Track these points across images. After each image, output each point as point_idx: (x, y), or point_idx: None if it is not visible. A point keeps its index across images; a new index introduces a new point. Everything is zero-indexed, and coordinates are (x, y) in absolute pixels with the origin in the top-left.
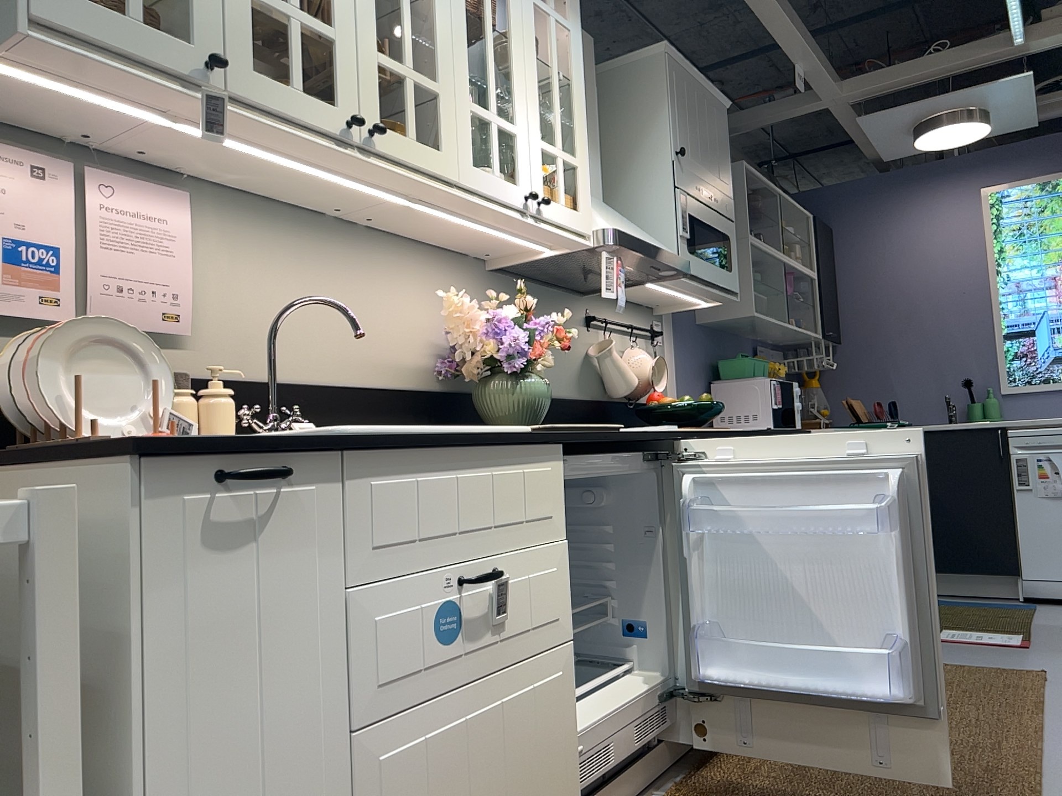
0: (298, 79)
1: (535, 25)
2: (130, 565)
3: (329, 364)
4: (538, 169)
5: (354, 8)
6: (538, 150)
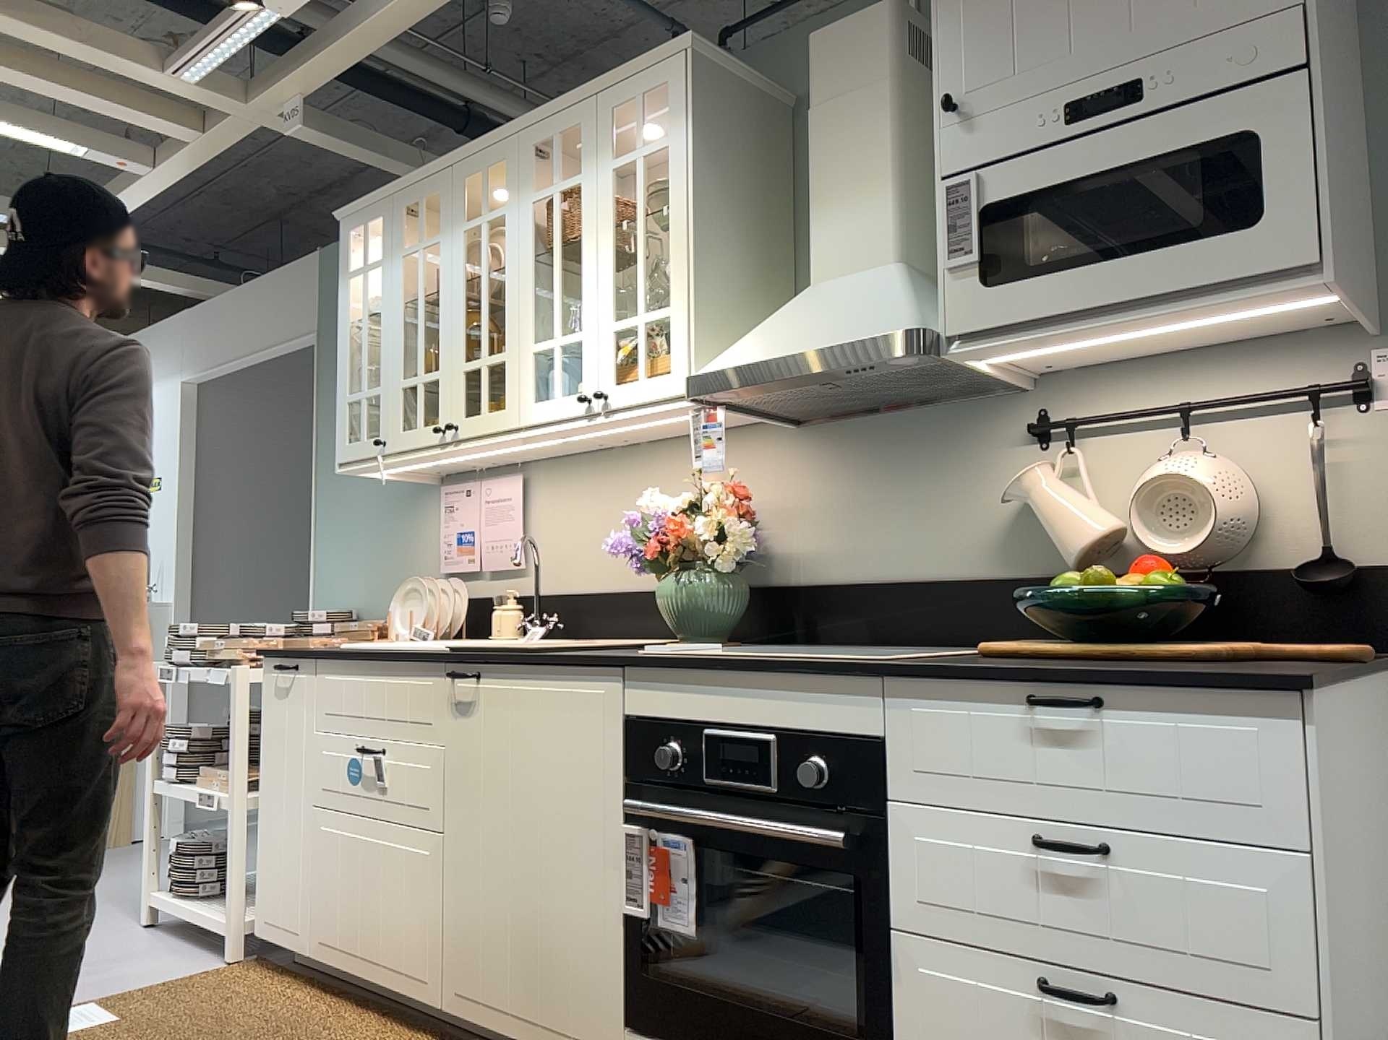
0: (419, 421)
1: (611, 195)
2: (263, 697)
3: (610, 574)
4: (607, 356)
5: (449, 344)
6: (606, 337)
